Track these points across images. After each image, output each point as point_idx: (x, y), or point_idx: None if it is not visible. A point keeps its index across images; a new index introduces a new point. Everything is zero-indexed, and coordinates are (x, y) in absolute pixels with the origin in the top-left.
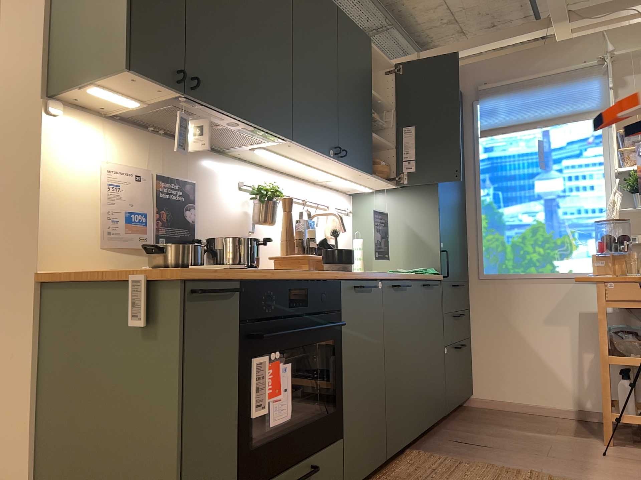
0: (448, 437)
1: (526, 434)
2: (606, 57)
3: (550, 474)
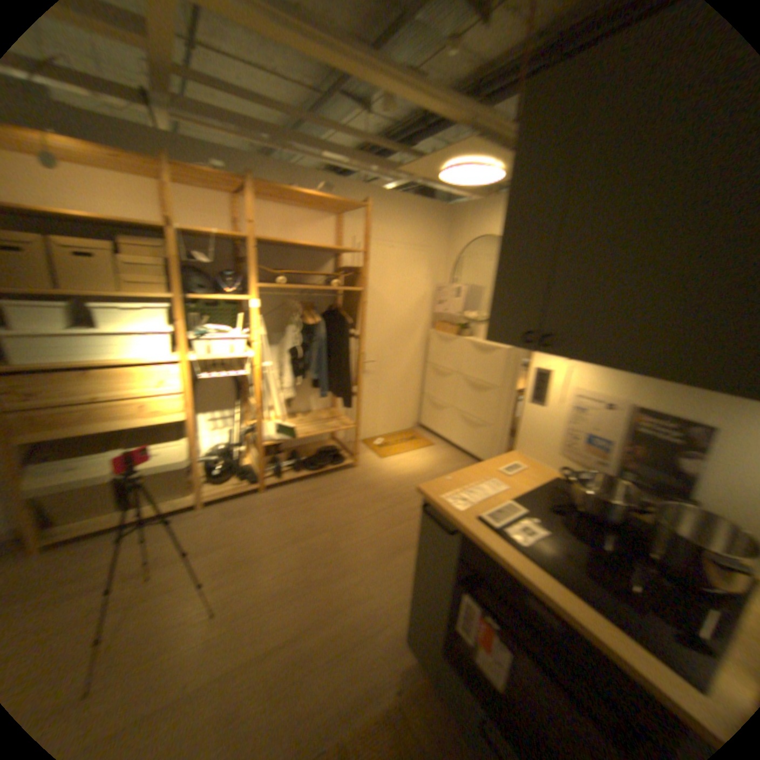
0: None
1: None
2: None
3: None
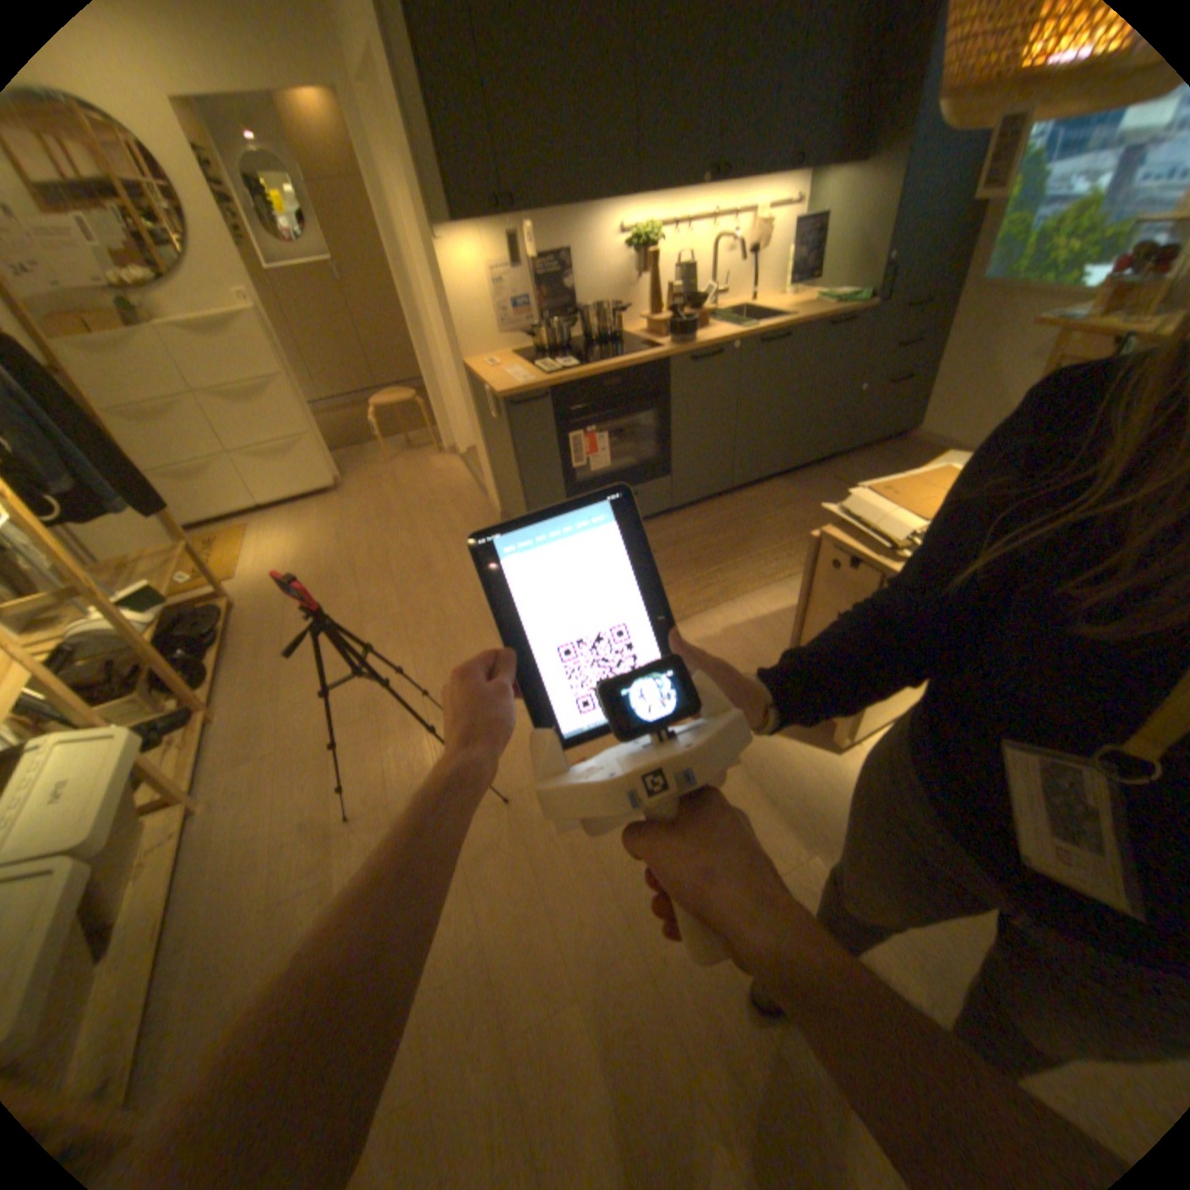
0: (831, 473)
1: None
2: None
3: None
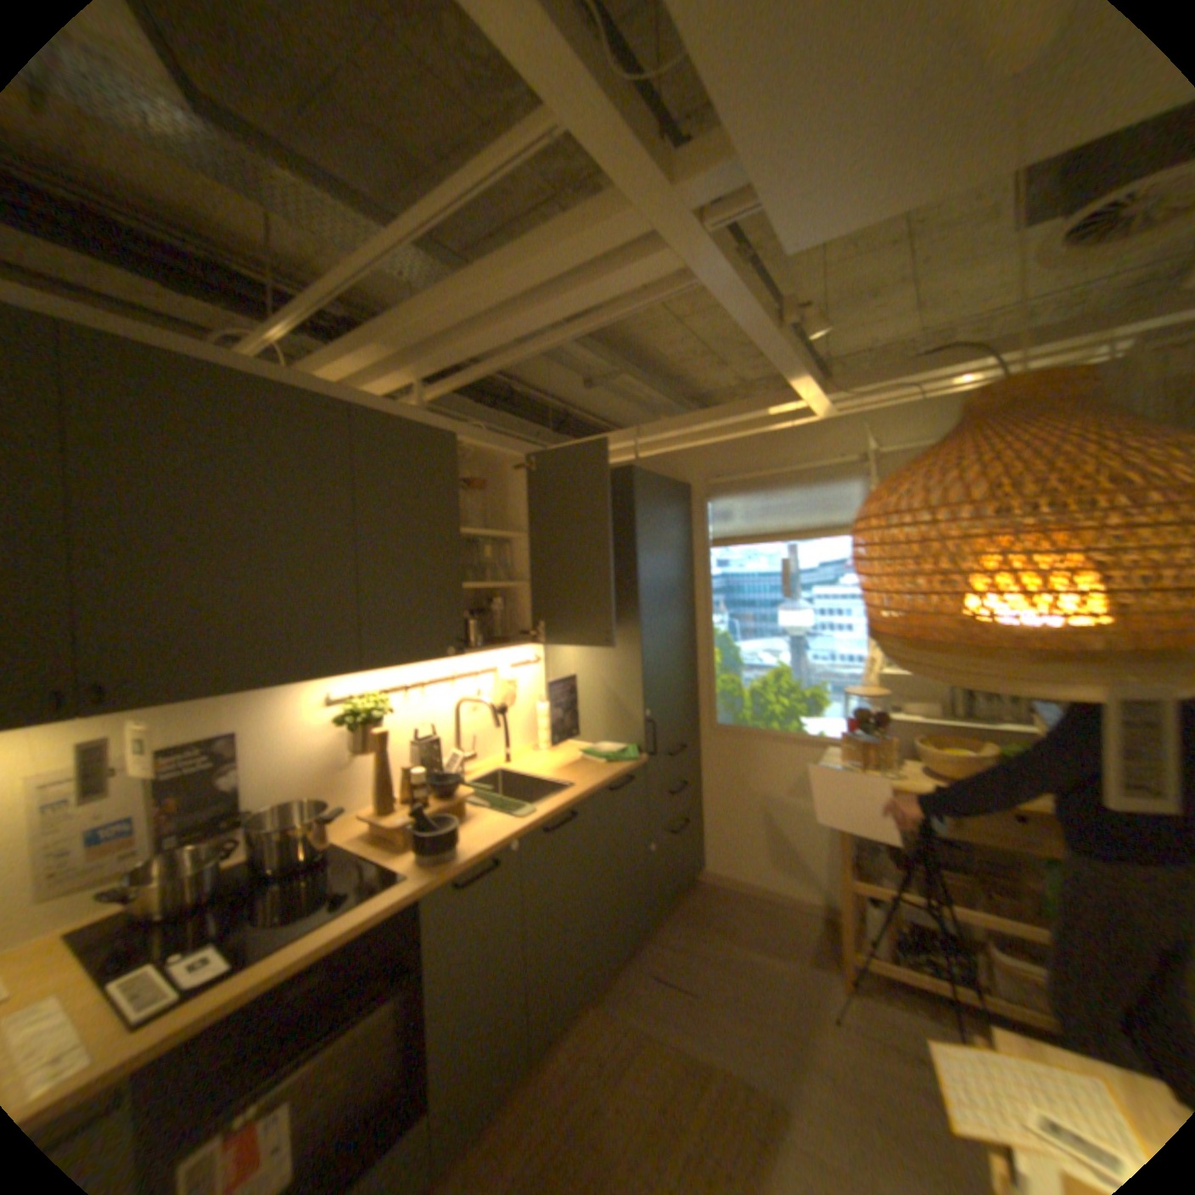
0: (649, 970)
1: (750, 962)
2: (872, 453)
3: (752, 1080)
